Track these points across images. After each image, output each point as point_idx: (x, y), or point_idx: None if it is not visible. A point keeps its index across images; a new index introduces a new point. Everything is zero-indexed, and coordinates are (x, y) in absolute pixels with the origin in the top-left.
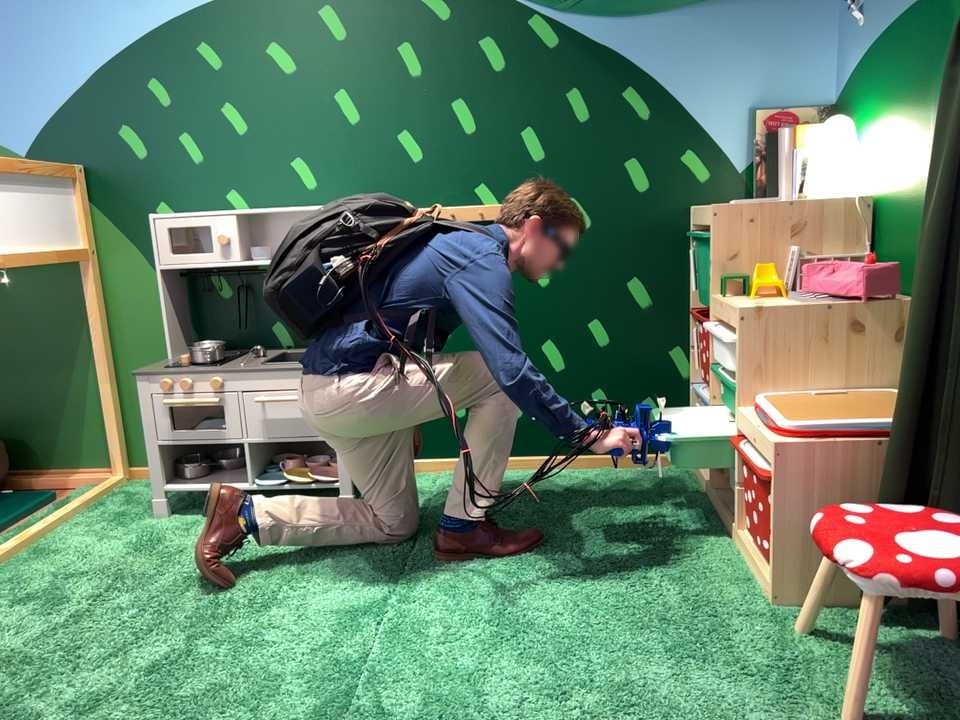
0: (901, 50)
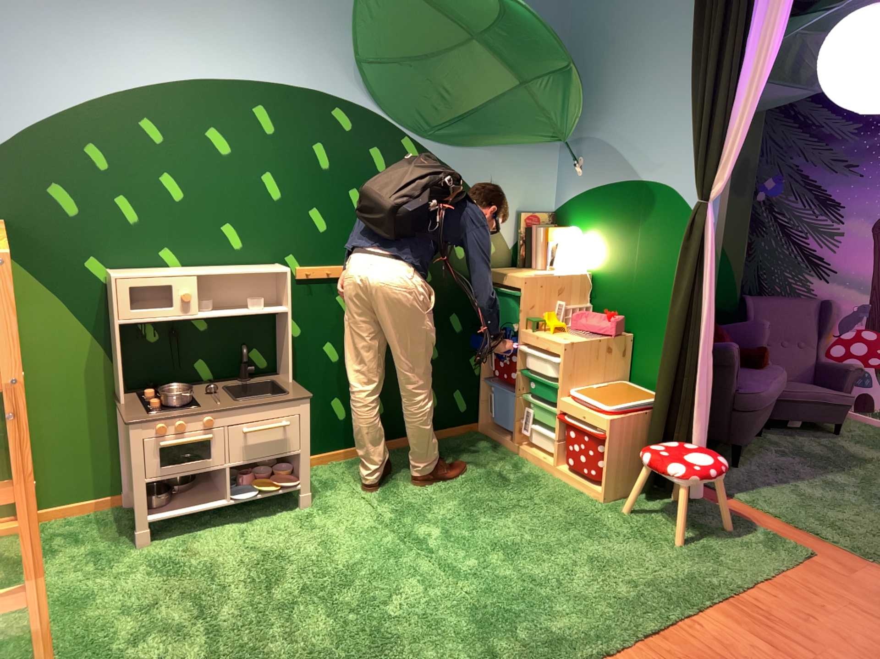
0: (616, 207)
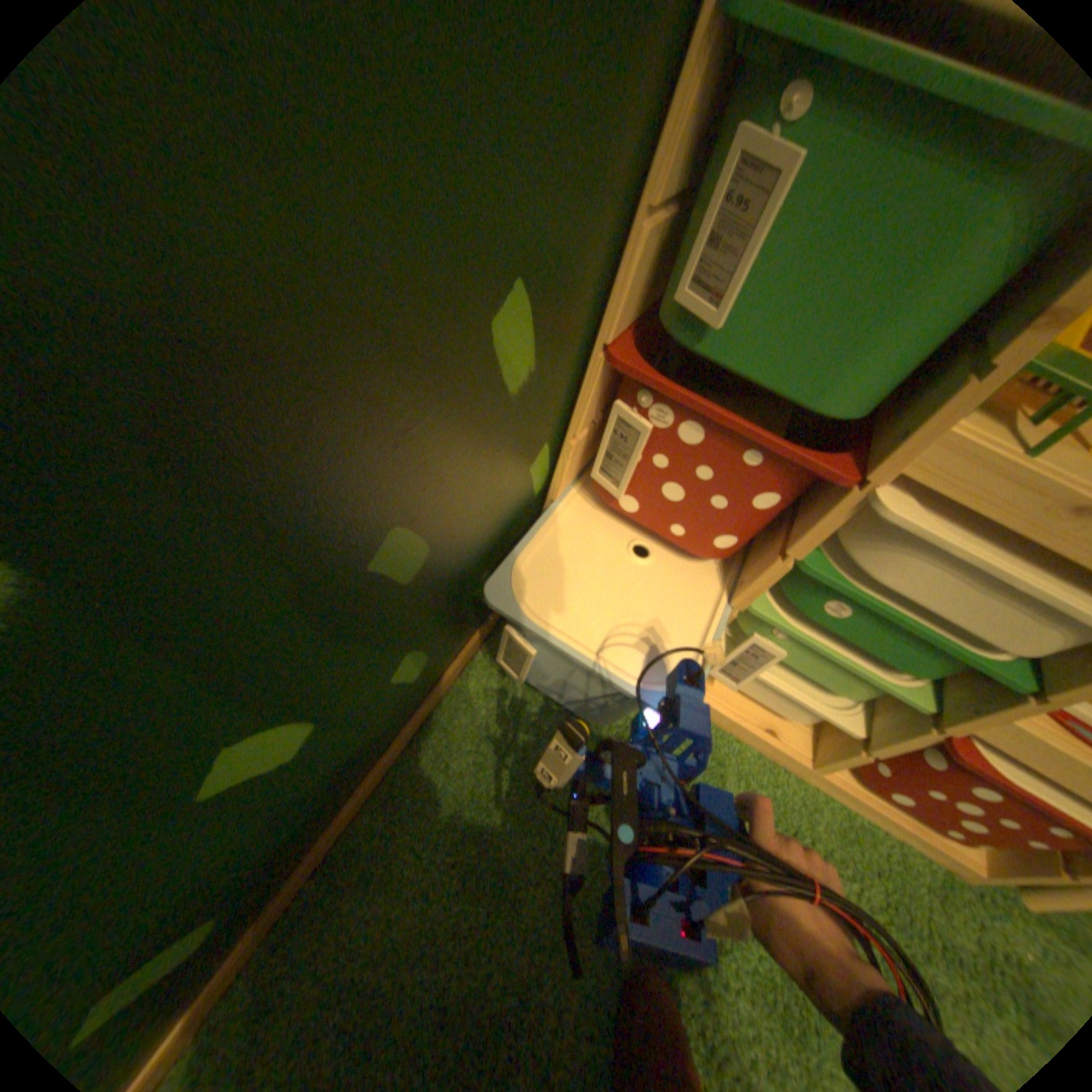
0: None
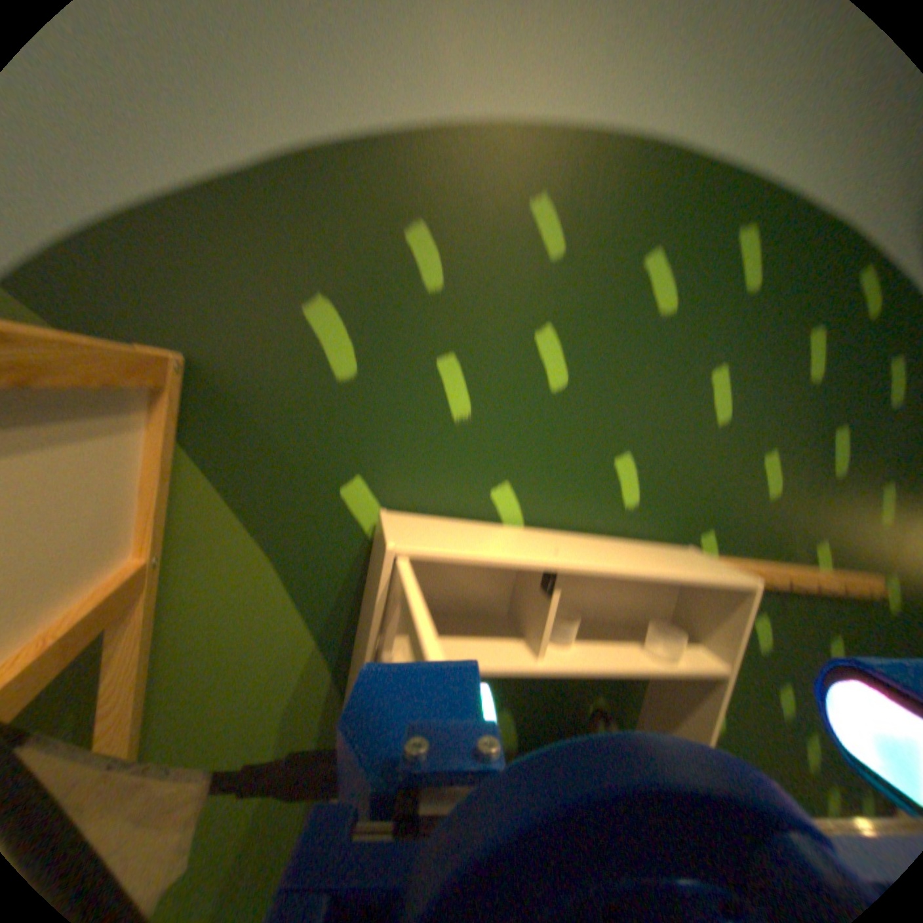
0: None
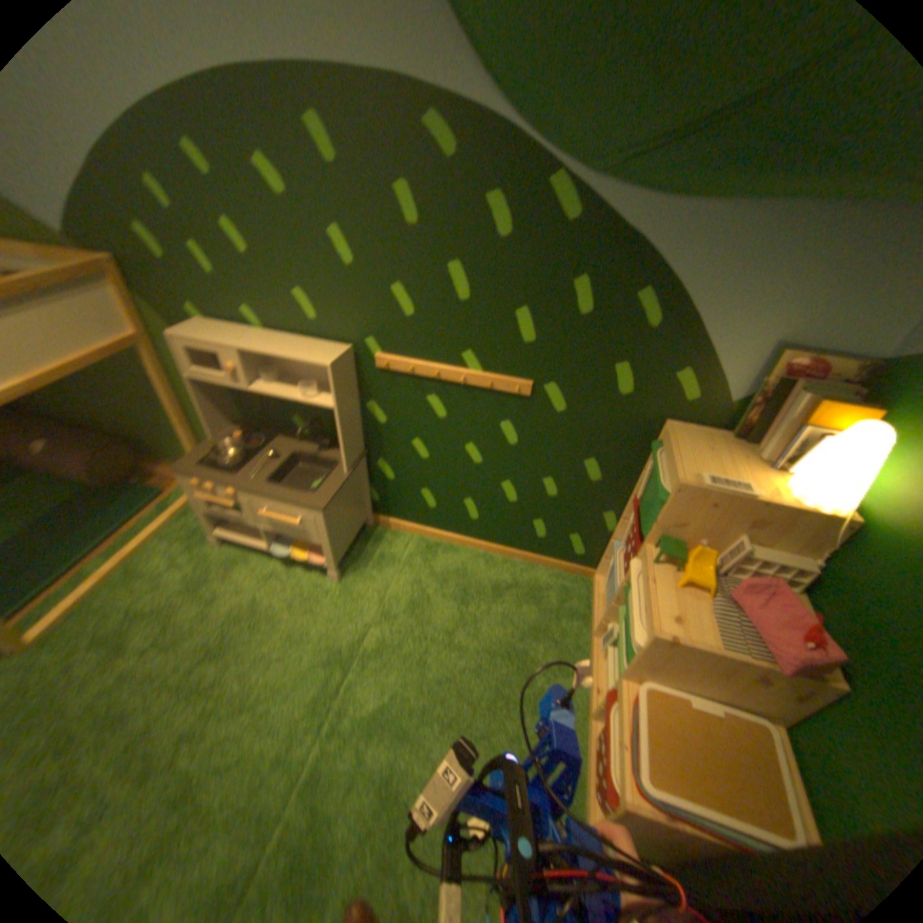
0: None
